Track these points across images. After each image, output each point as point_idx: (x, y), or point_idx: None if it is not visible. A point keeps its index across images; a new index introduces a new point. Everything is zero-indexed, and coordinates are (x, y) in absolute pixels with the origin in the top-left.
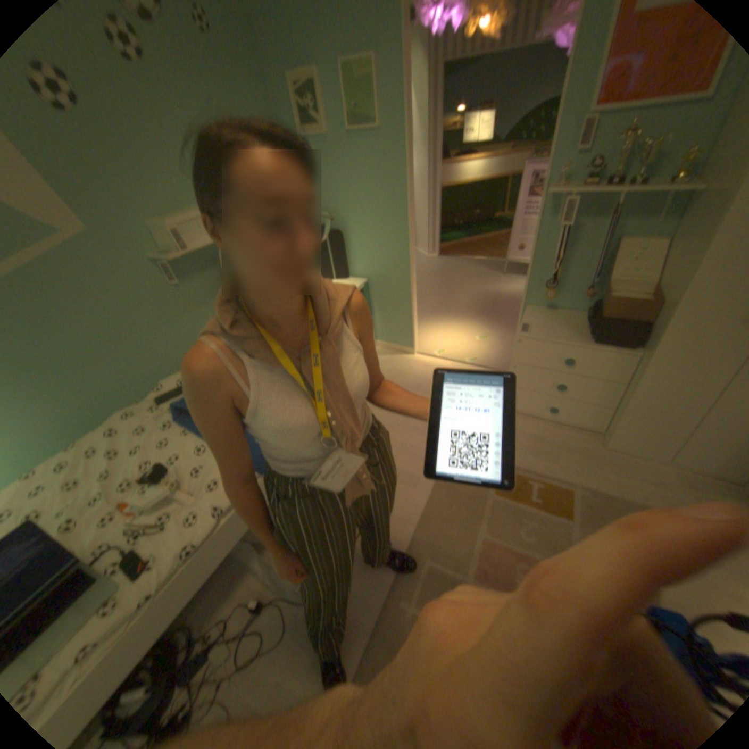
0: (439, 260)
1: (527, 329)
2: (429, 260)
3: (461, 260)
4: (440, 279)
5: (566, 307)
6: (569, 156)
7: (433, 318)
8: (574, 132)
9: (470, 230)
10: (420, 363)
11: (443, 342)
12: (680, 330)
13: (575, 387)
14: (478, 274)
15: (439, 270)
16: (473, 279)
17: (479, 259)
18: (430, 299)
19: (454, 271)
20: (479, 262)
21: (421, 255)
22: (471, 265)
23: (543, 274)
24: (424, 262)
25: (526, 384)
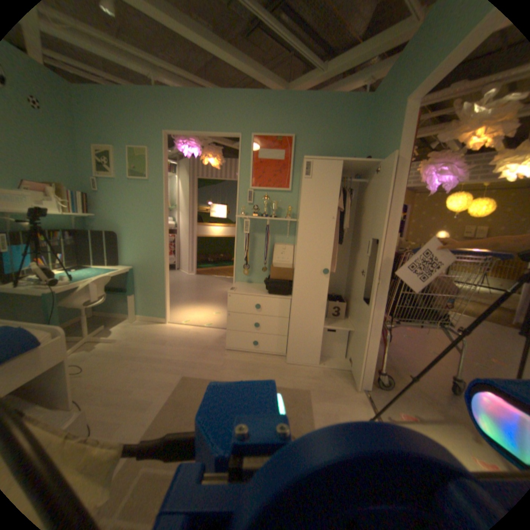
0: (196, 276)
1: (233, 290)
2: (189, 276)
3: (209, 277)
4: (194, 285)
5: (256, 282)
6: (244, 206)
7: (185, 304)
8: (245, 196)
9: (217, 264)
10: (169, 328)
11: (189, 316)
12: (298, 278)
13: (263, 324)
14: (219, 283)
15: (195, 281)
16: (216, 285)
17: (221, 277)
18: (185, 294)
19: (204, 282)
20: (220, 278)
21: (184, 274)
22: (215, 279)
23: (242, 263)
24: (185, 277)
25: (236, 327)
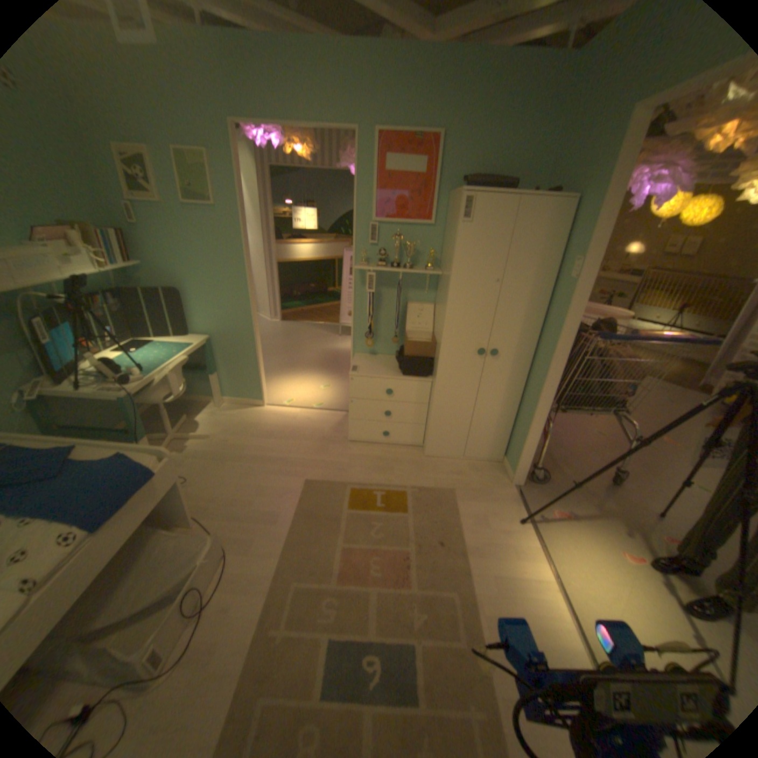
0: (282, 323)
1: (356, 369)
2: (272, 323)
3: (302, 323)
4: (285, 339)
5: (382, 352)
6: (365, 247)
7: (281, 373)
8: (366, 232)
9: (308, 300)
10: (271, 412)
11: (291, 393)
12: (445, 360)
13: (396, 411)
14: (318, 335)
15: (283, 332)
16: (314, 339)
17: (318, 324)
18: (276, 357)
19: (297, 333)
20: (318, 326)
21: (264, 319)
22: (311, 328)
23: (363, 328)
24: (268, 325)
25: (362, 414)
